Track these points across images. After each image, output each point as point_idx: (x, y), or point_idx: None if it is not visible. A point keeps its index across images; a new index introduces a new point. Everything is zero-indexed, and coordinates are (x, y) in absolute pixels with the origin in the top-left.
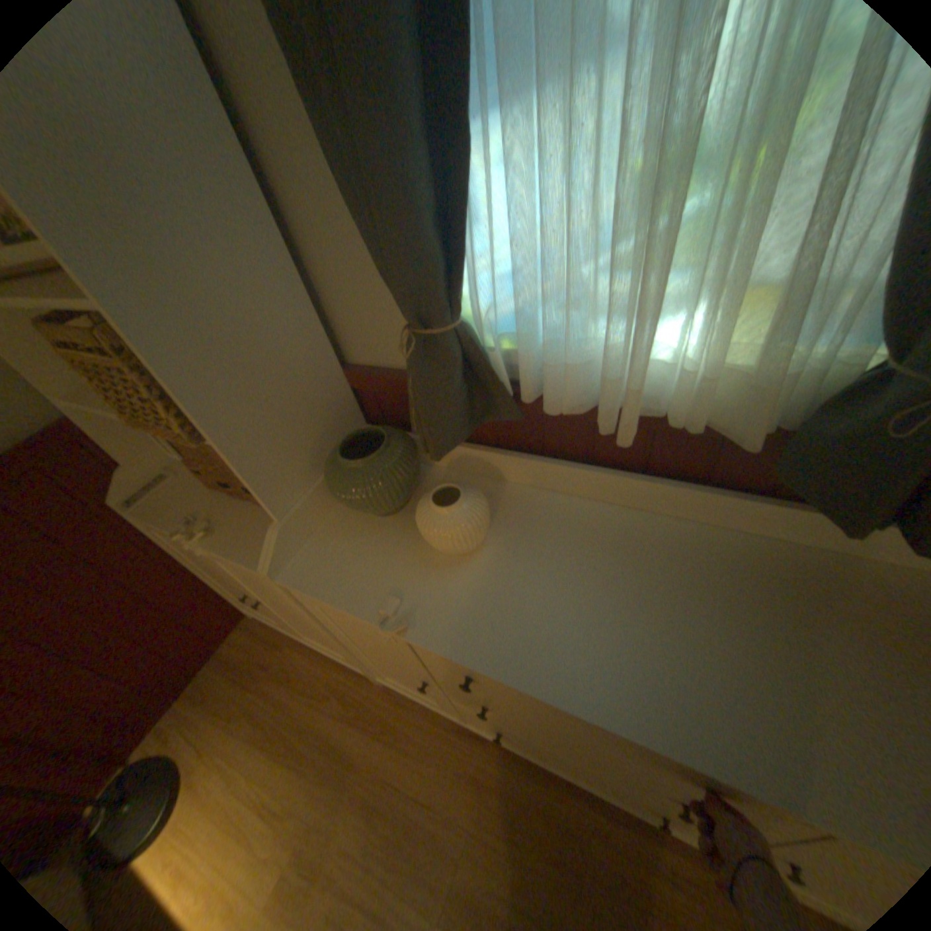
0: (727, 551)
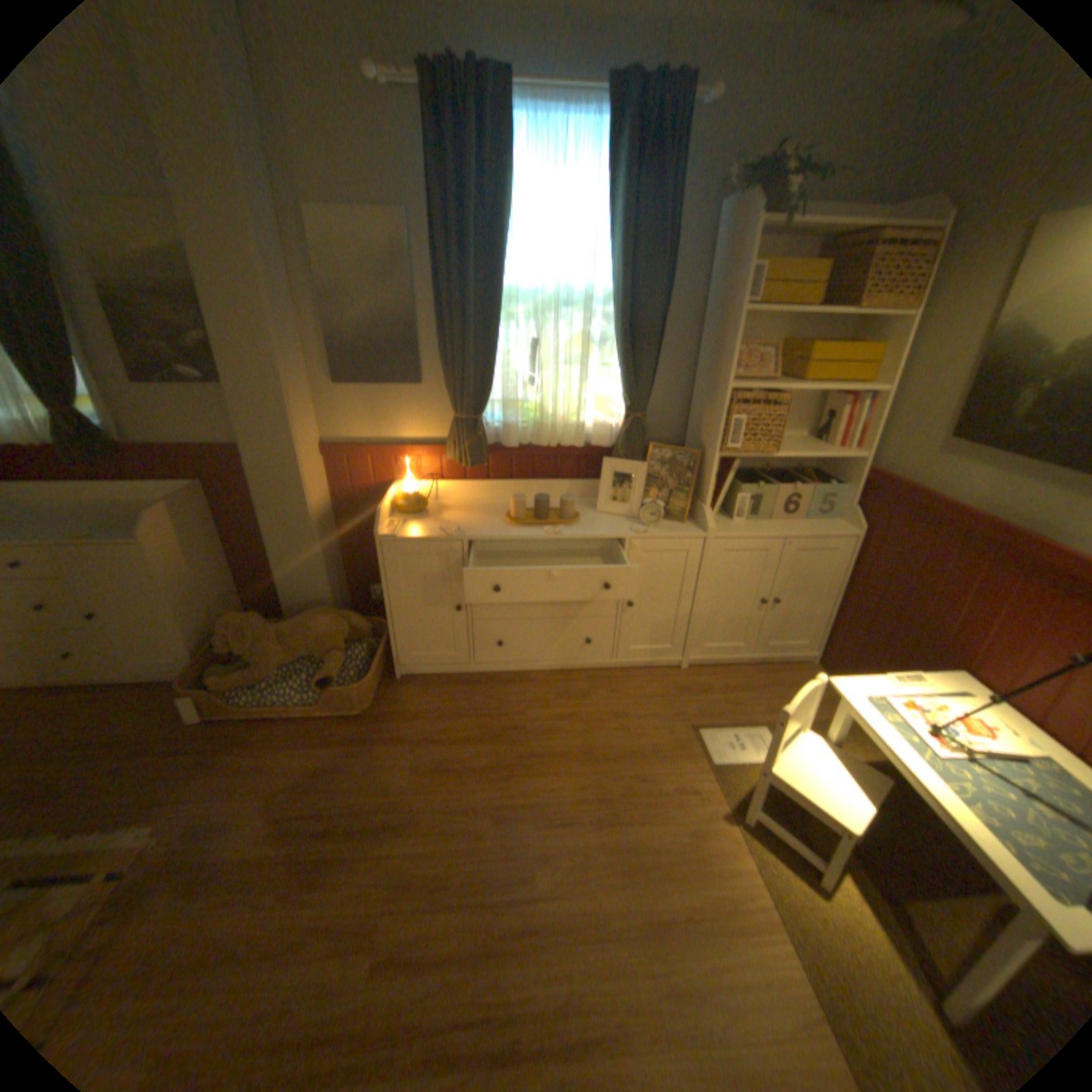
0: (77, 507)
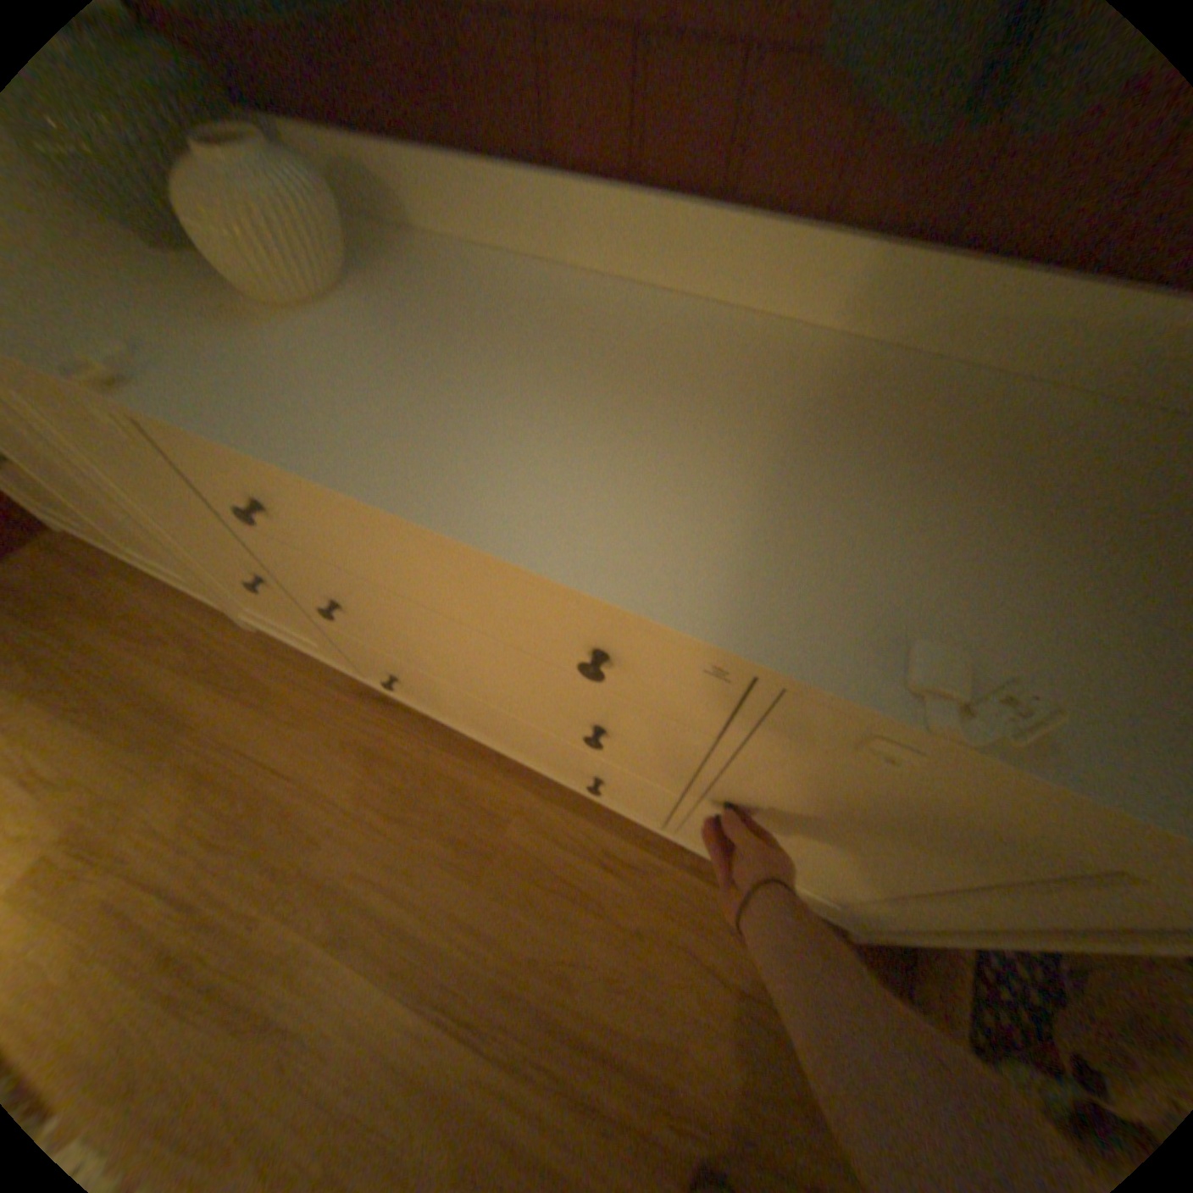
0: (735, 333)
